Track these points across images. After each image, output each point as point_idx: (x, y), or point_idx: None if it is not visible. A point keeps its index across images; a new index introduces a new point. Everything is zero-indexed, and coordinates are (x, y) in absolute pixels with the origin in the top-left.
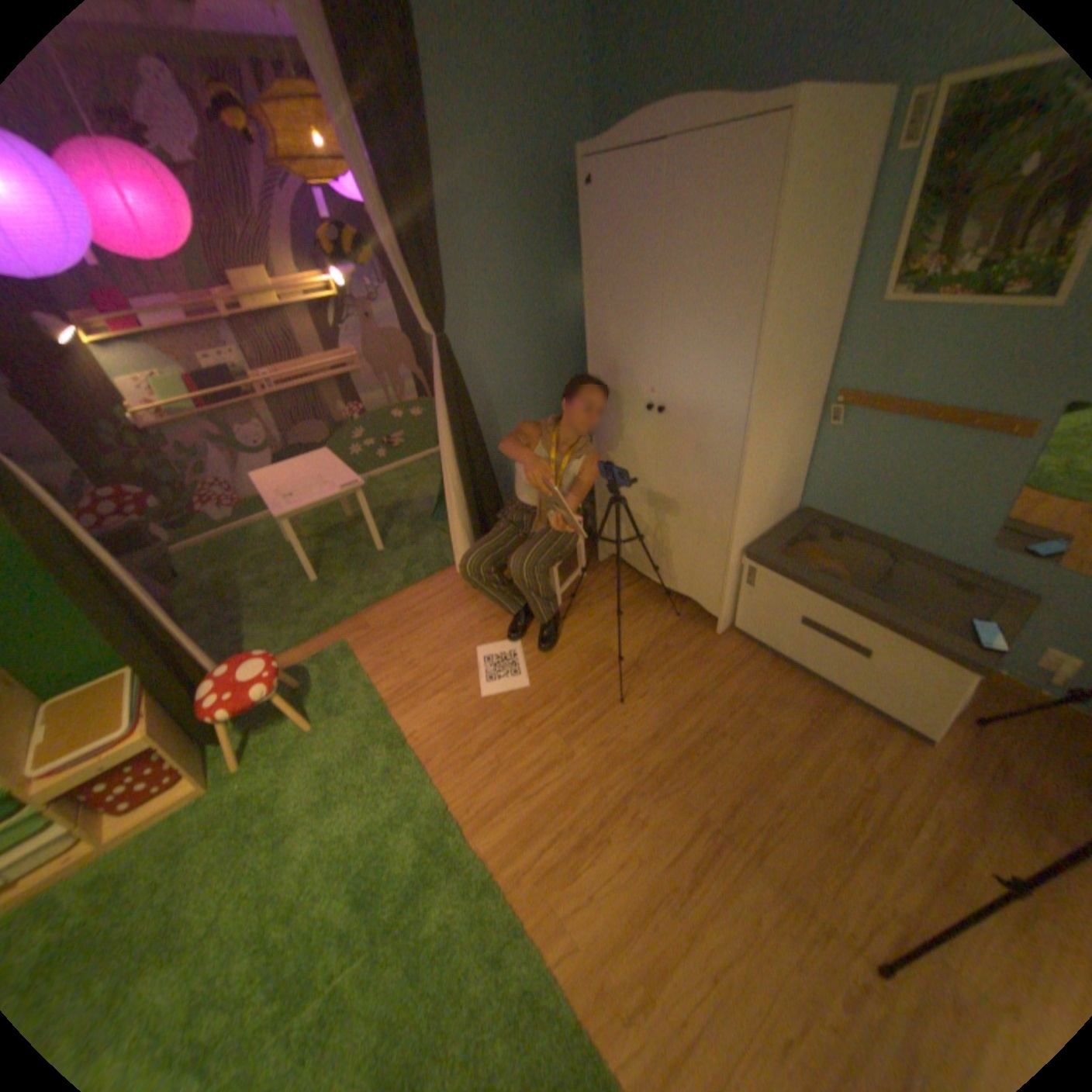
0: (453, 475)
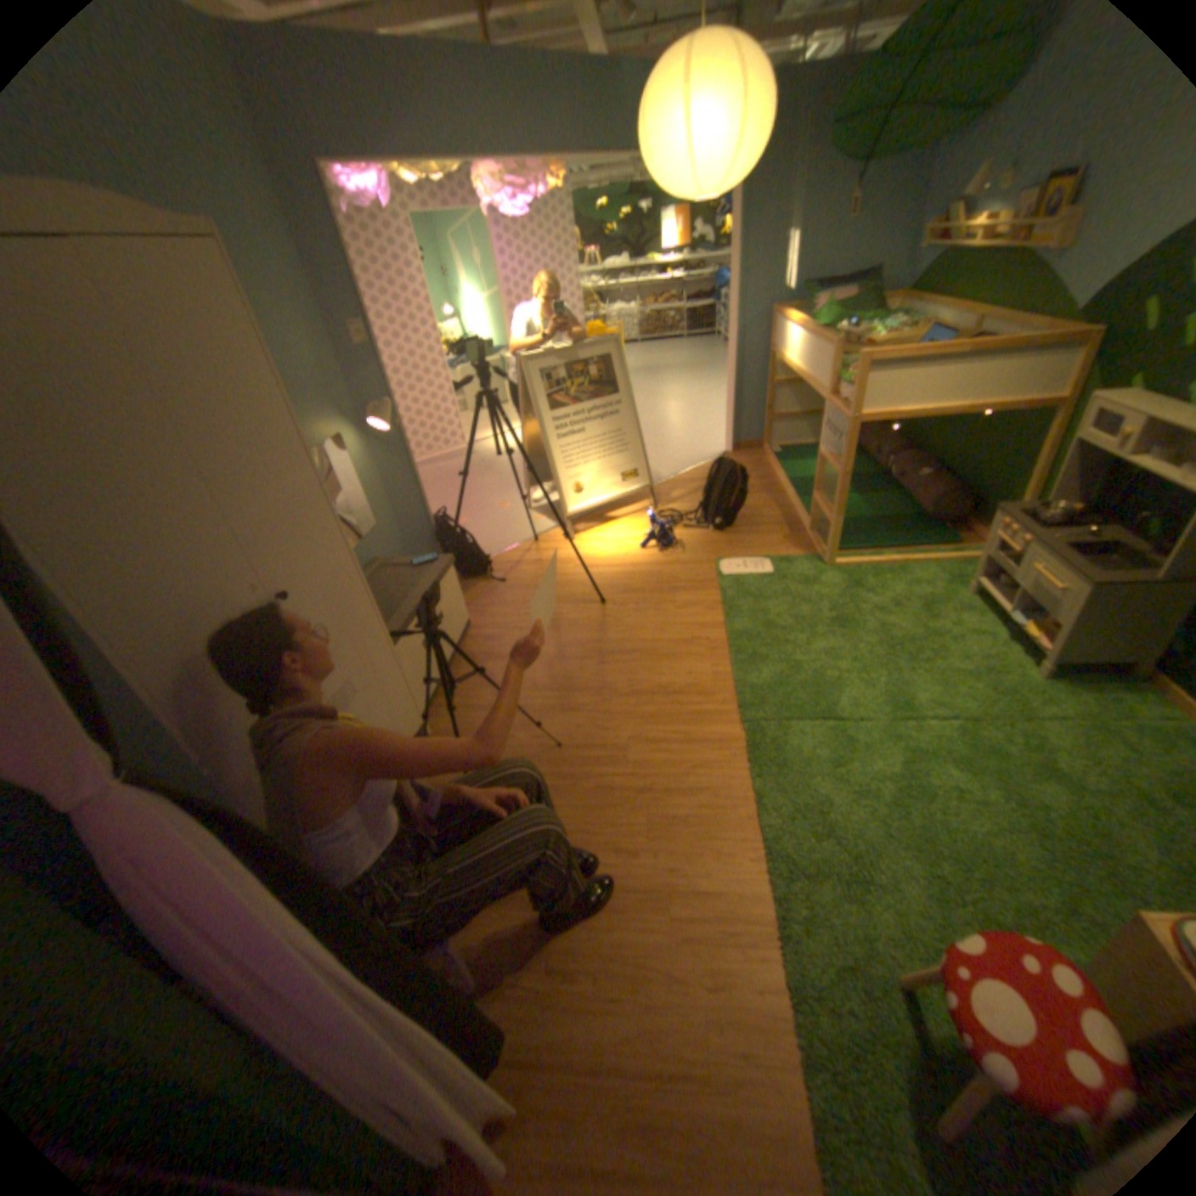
0: (380, 1023)
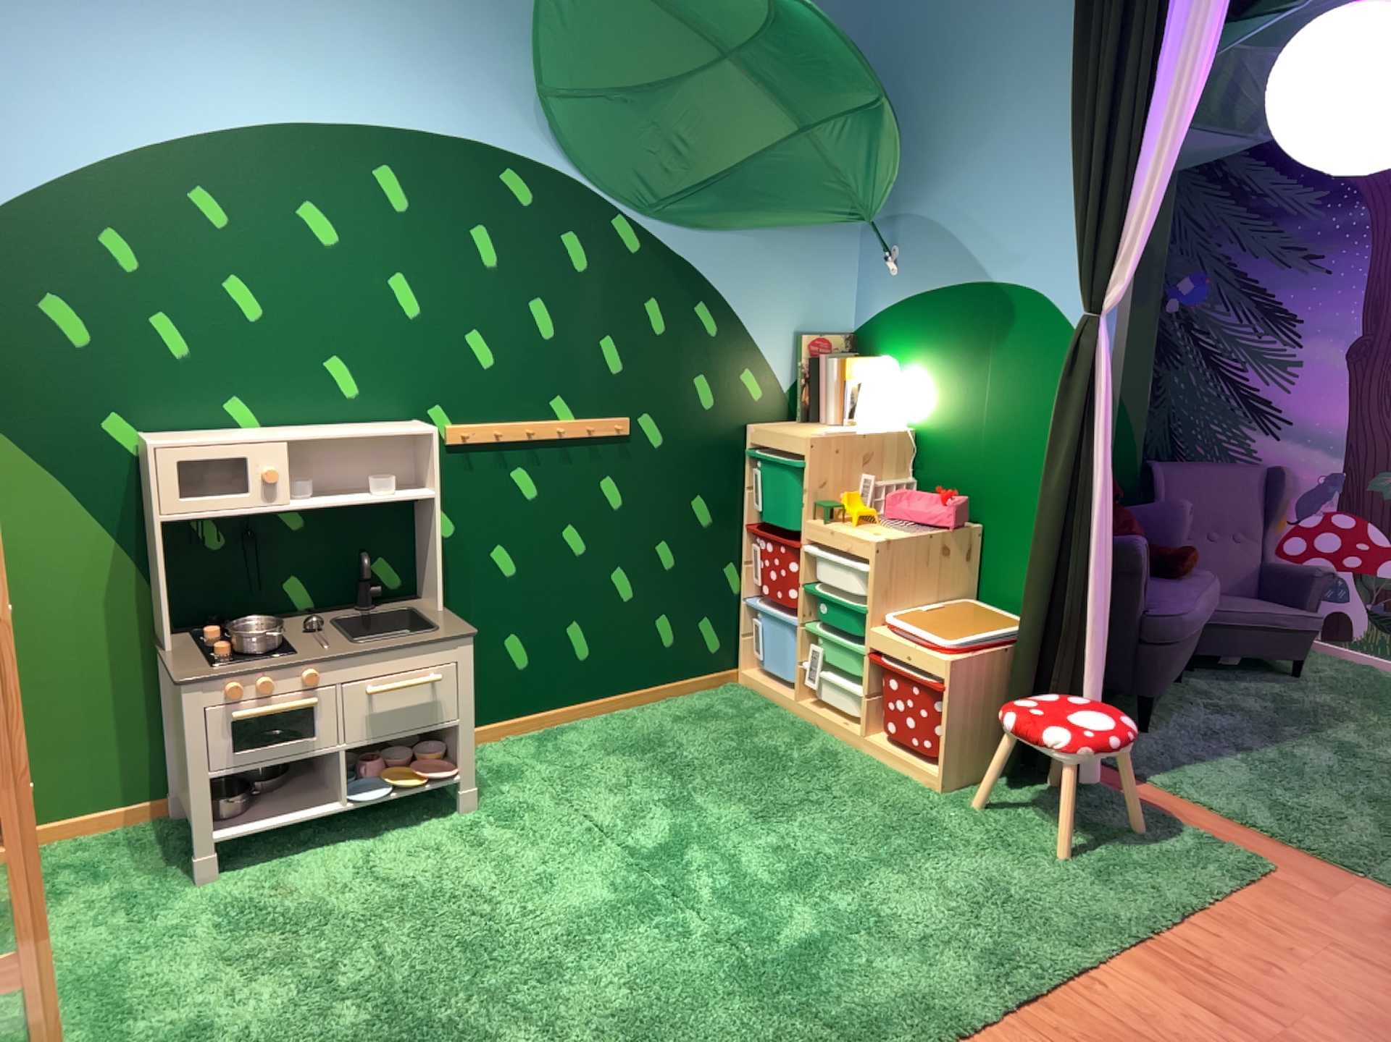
0: None
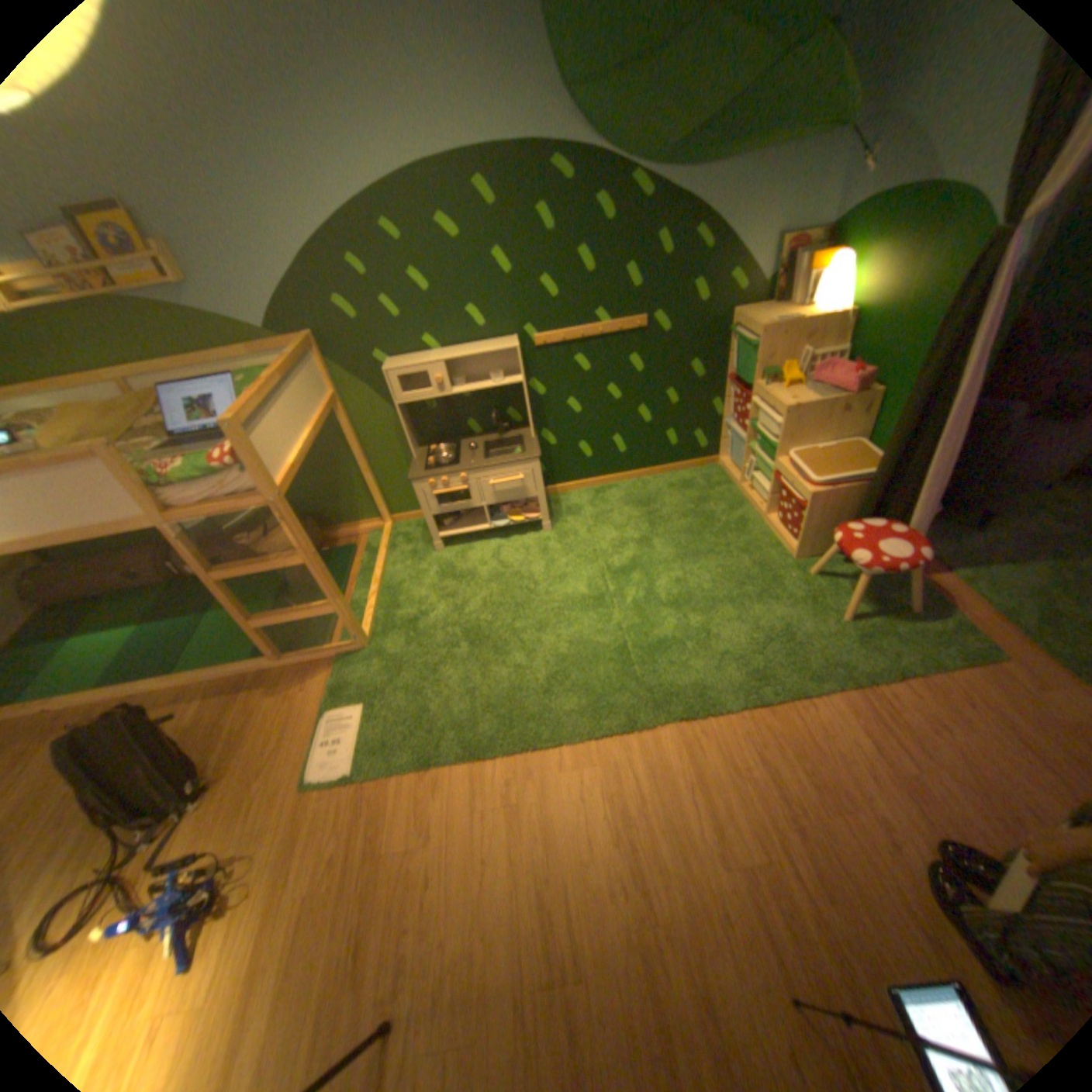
0: None
